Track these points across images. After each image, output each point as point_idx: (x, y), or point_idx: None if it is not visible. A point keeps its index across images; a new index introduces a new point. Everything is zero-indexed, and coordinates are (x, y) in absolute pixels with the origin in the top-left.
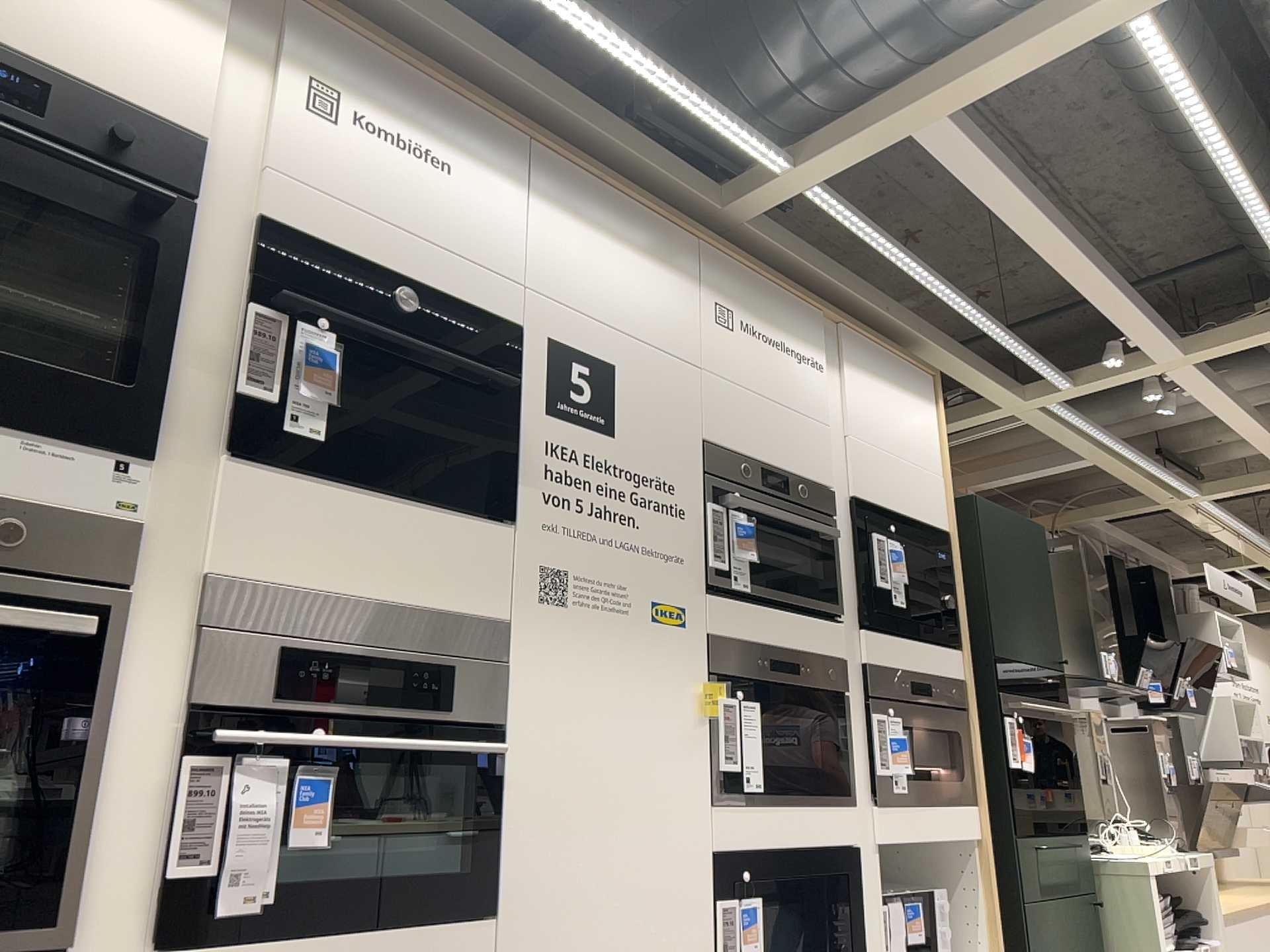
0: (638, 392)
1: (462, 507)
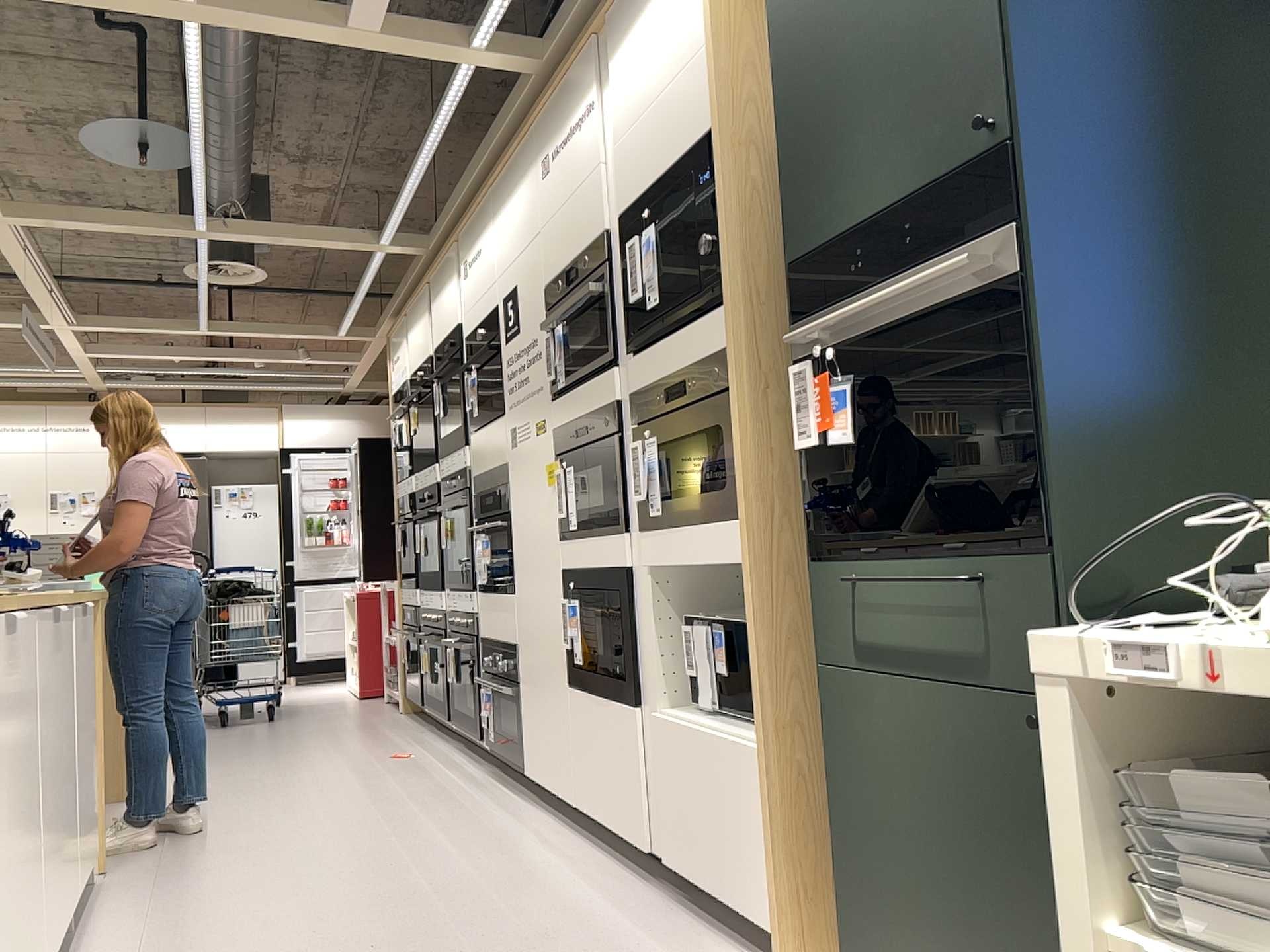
0: (523, 286)
1: (495, 418)
